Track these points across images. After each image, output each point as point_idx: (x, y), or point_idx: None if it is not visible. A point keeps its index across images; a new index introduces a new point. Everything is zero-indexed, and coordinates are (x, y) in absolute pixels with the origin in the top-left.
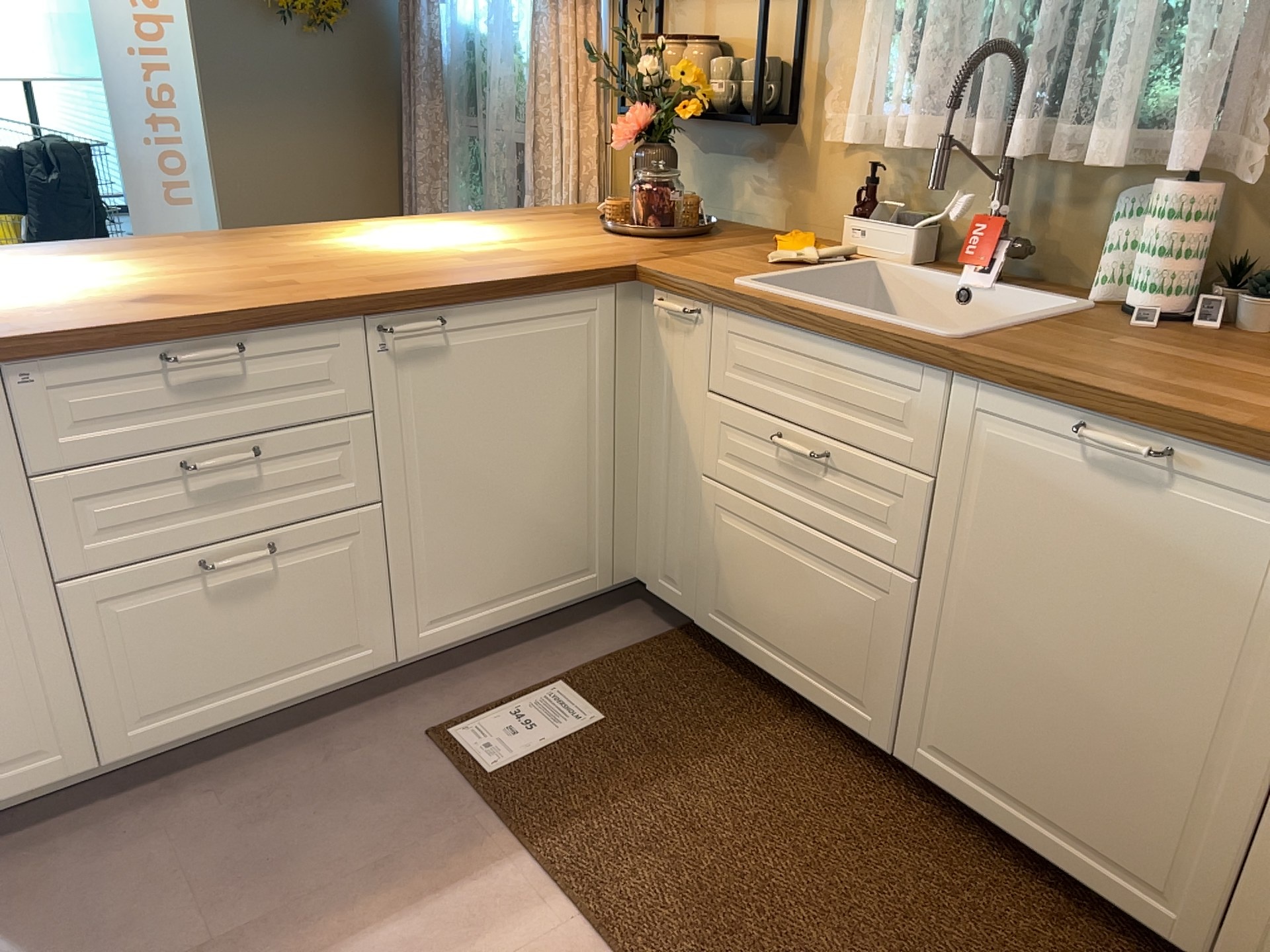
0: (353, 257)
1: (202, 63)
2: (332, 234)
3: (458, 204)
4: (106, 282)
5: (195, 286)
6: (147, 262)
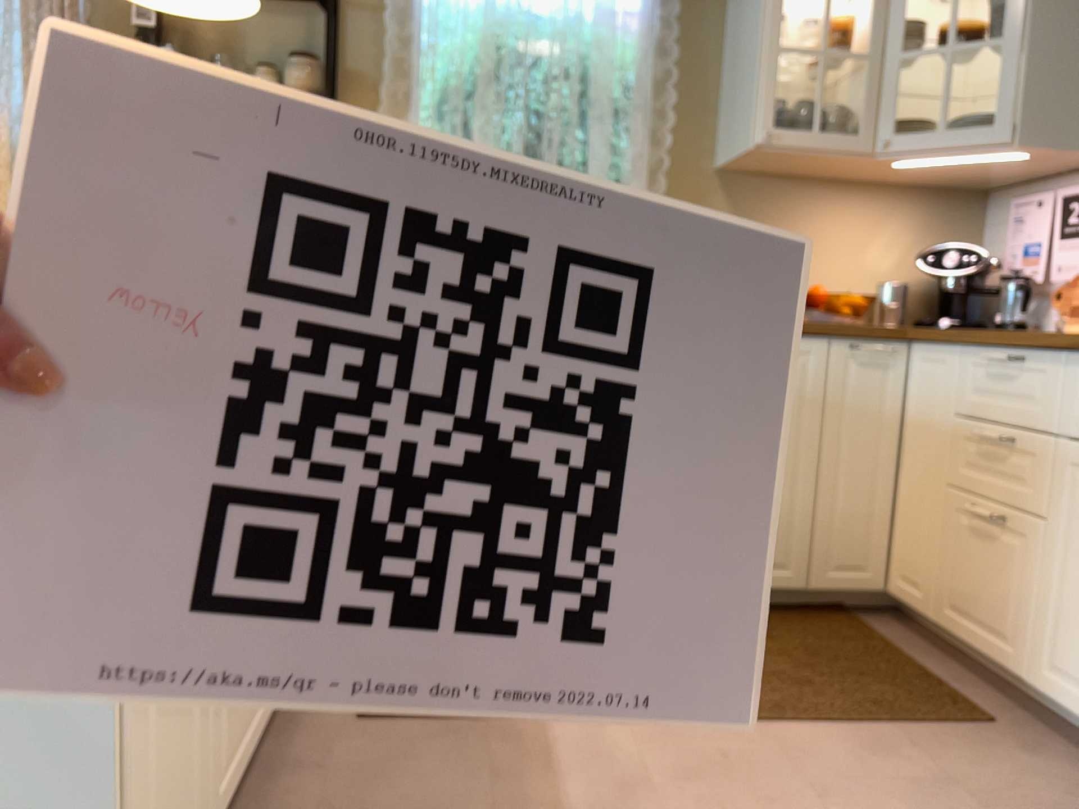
0: None
1: None
2: None
3: None
4: None
5: None
6: None
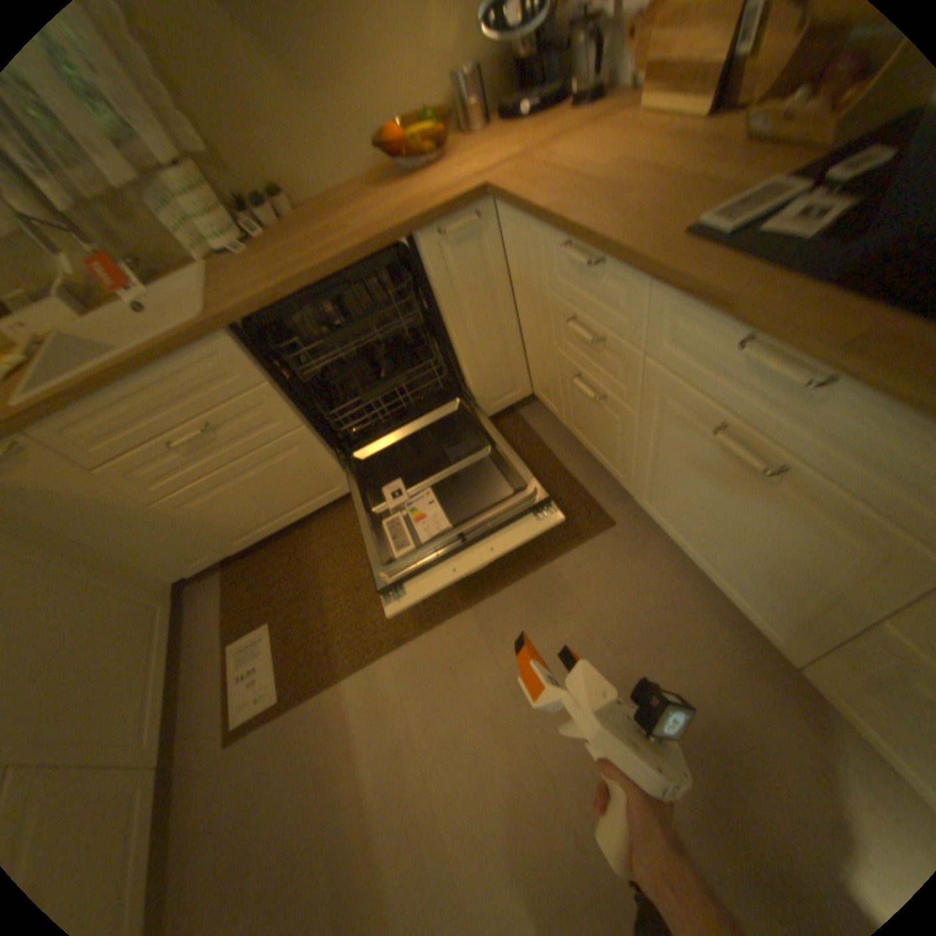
0: None
1: None
2: None
3: None
4: None
5: None
6: None
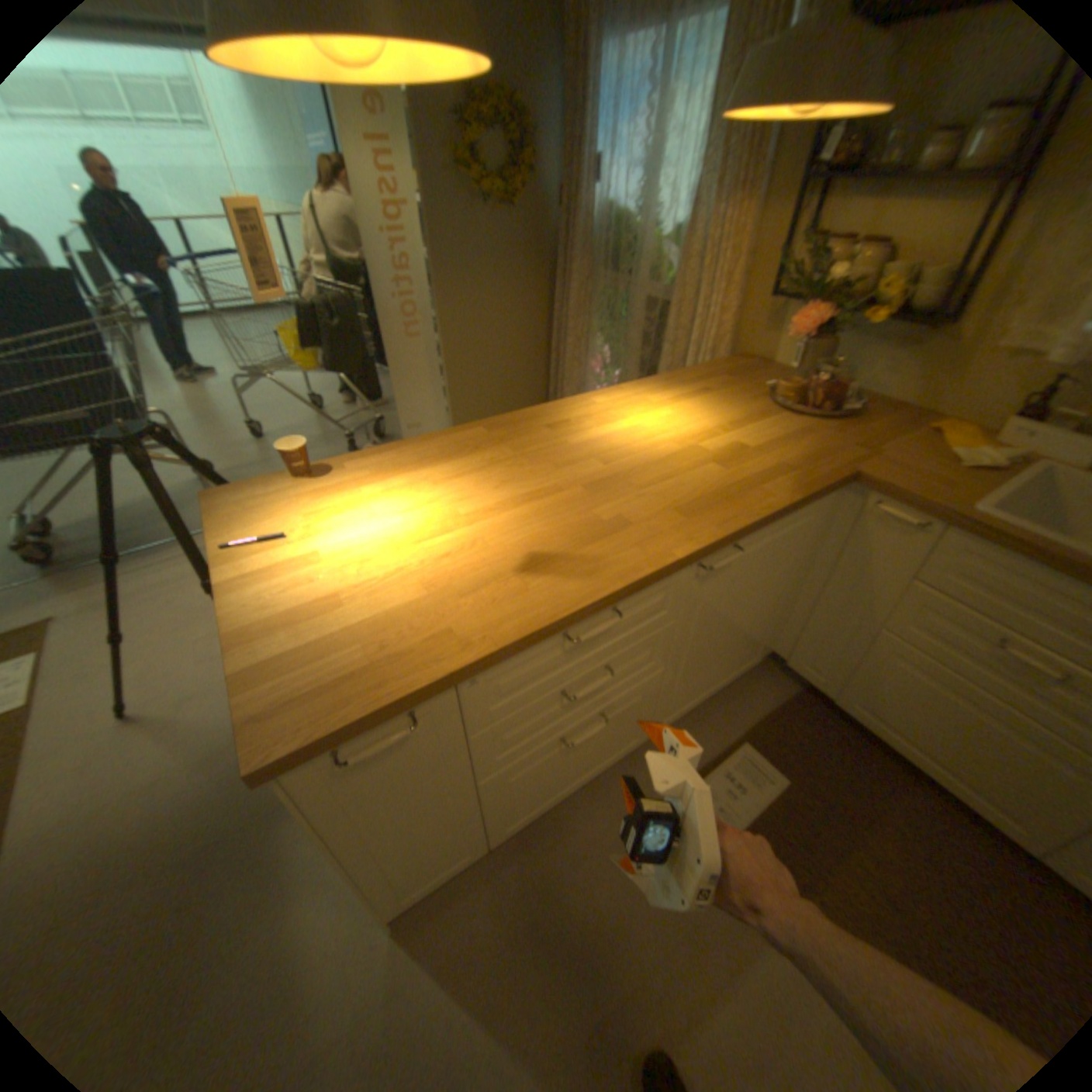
0: (630, 463)
1: (426, 237)
2: (583, 418)
3: (595, 337)
4: (474, 523)
5: (549, 530)
6: (481, 478)
